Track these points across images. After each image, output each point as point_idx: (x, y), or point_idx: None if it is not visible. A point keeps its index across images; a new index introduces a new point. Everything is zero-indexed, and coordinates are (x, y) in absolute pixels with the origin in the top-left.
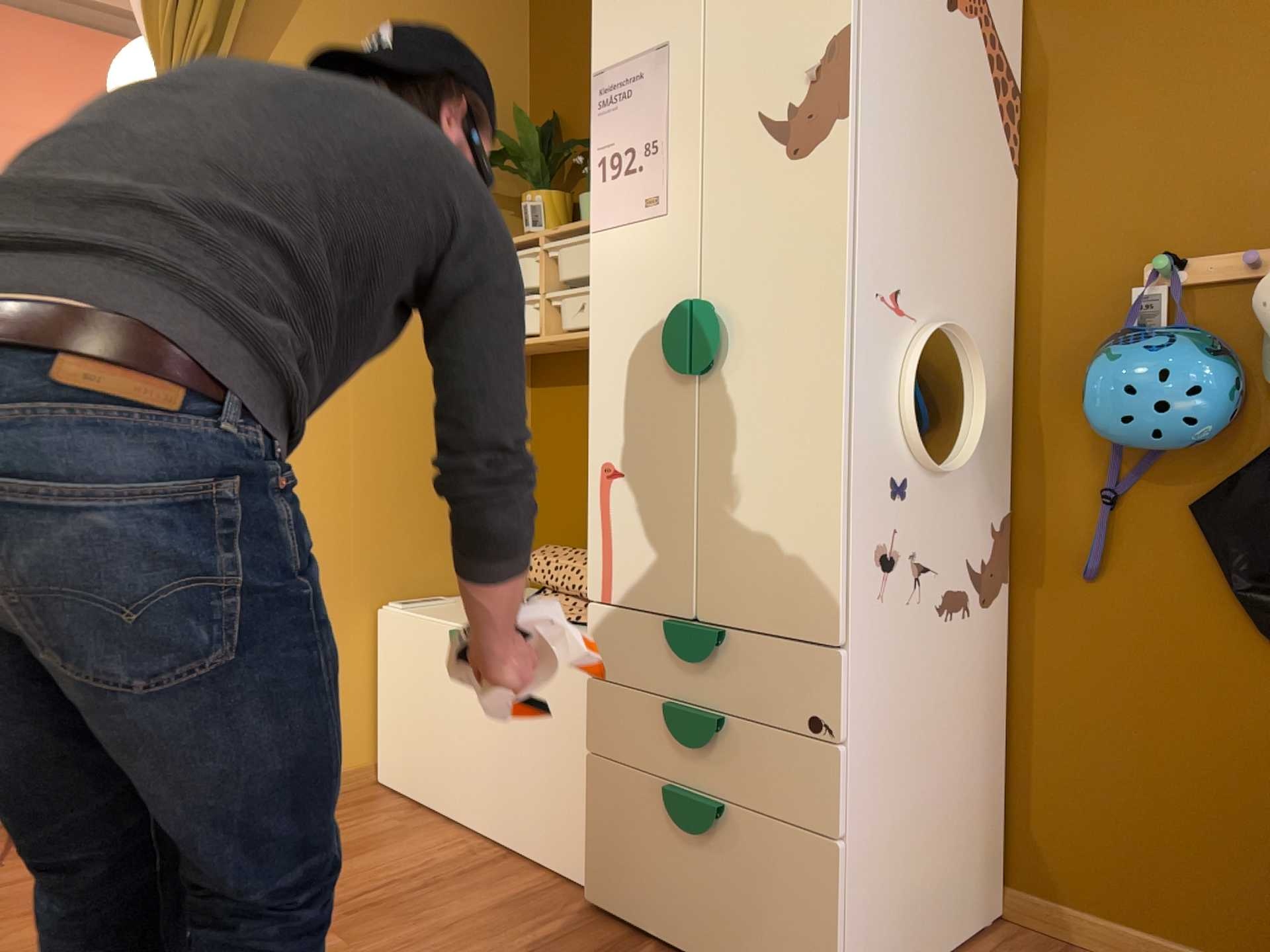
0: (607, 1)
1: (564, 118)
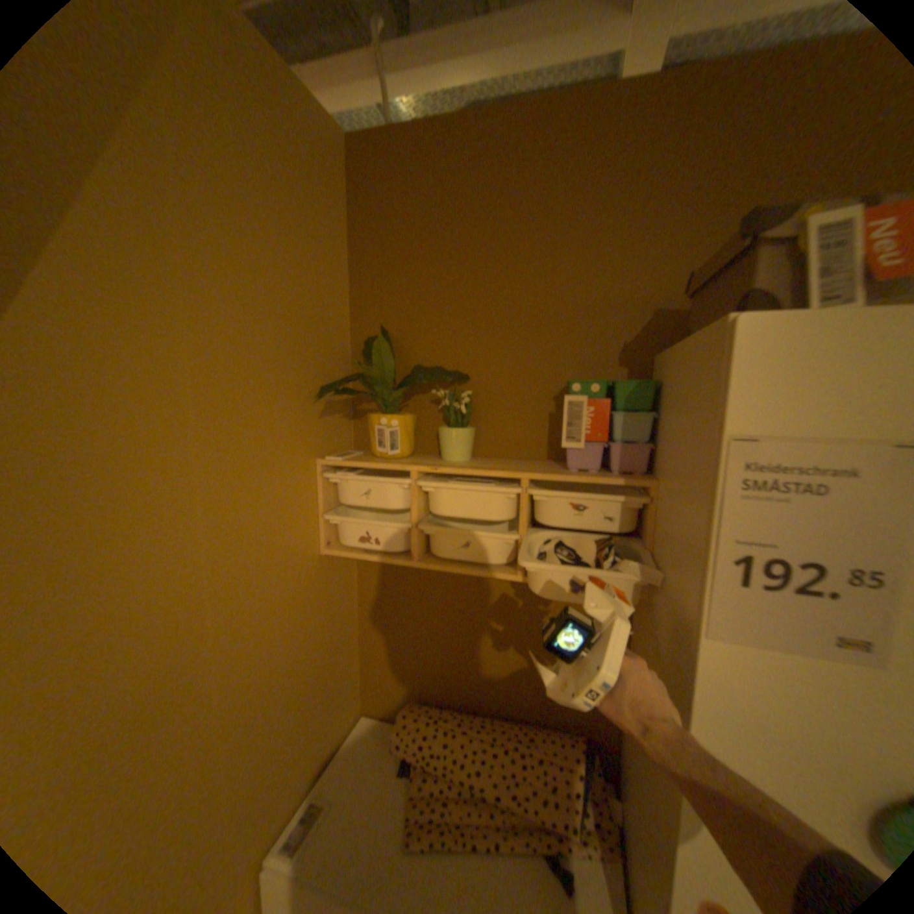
0: (778, 333)
1: (396, 333)
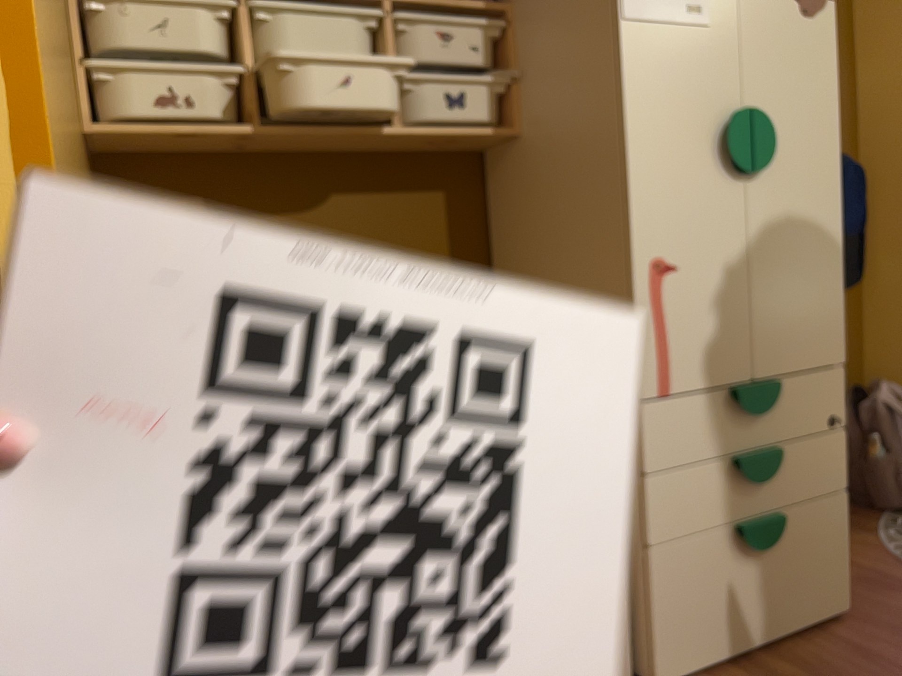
0: None
1: None
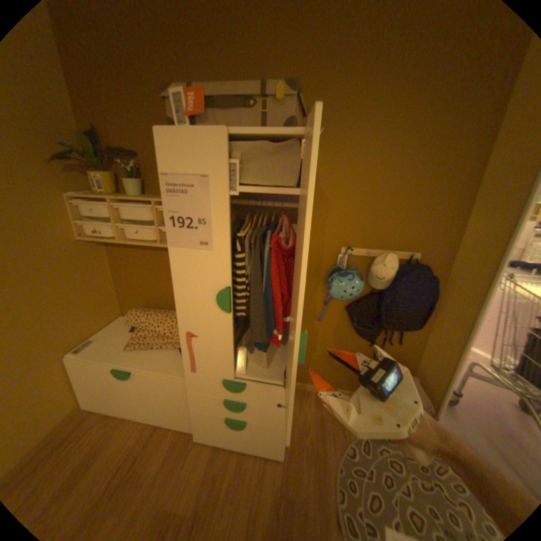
0: (164, 136)
1: (98, 129)
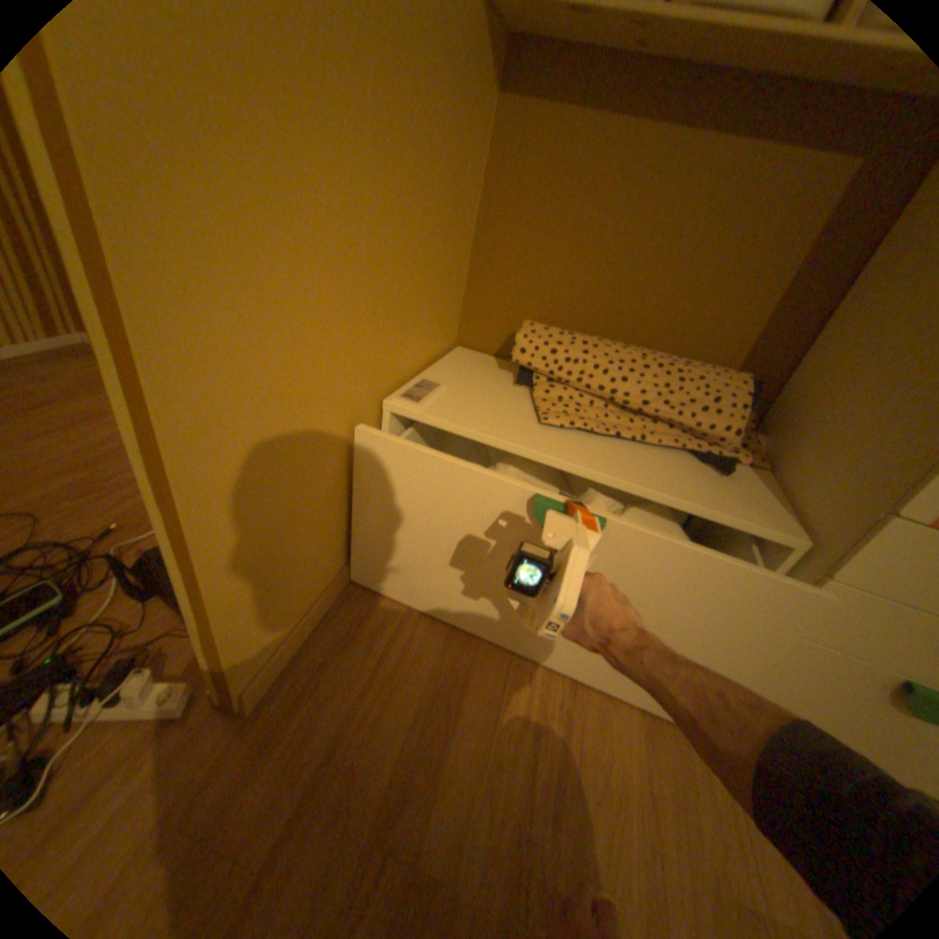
0: None
1: None
